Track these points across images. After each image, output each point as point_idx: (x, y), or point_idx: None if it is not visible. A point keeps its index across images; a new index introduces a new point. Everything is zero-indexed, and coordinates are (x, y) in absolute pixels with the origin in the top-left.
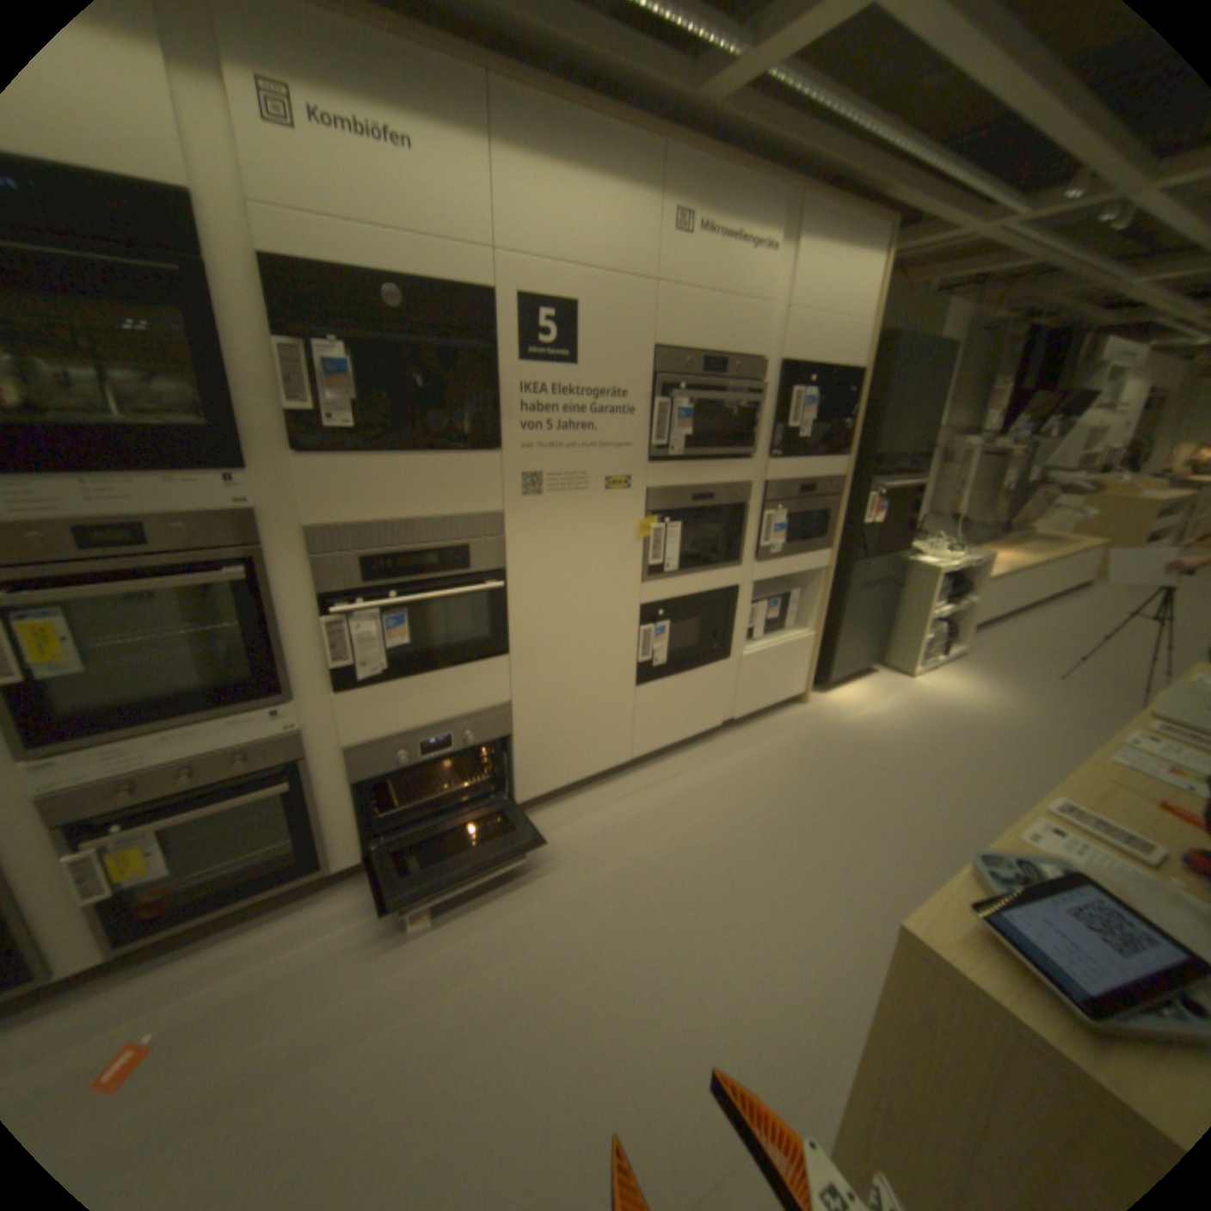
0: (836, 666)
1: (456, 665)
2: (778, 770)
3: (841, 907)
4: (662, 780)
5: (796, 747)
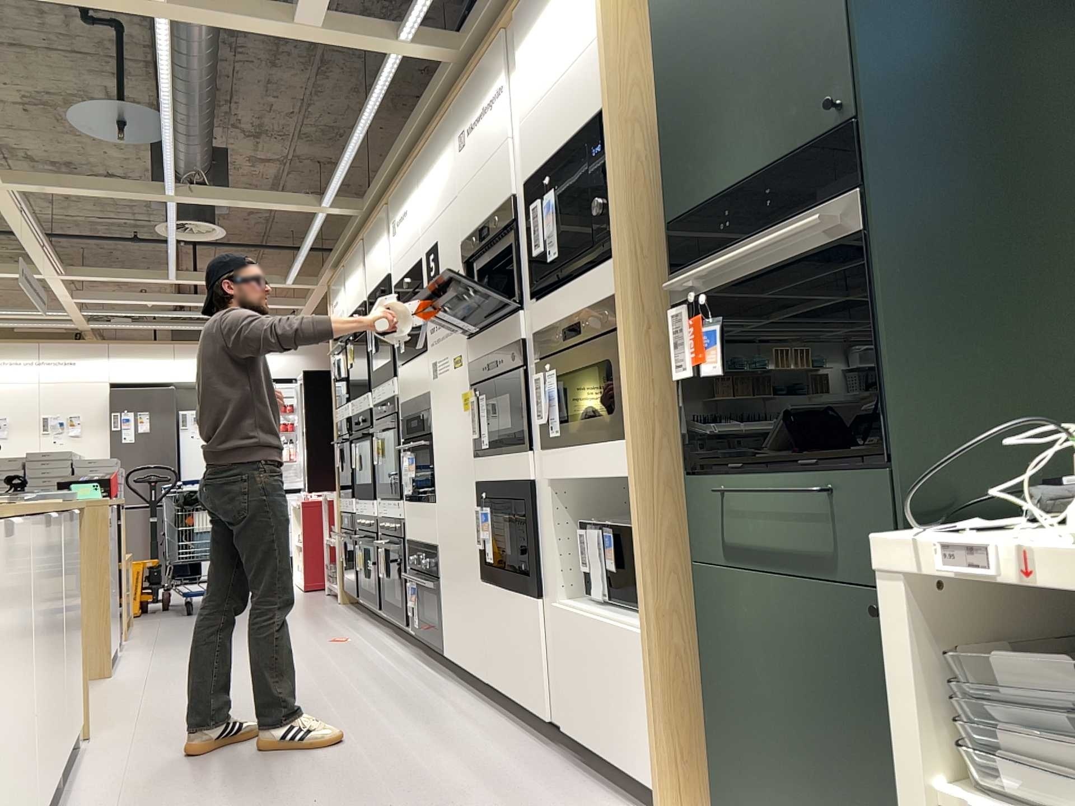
0: (729, 788)
1: (424, 502)
2: (460, 783)
3: (224, 782)
4: (475, 721)
5: (513, 804)
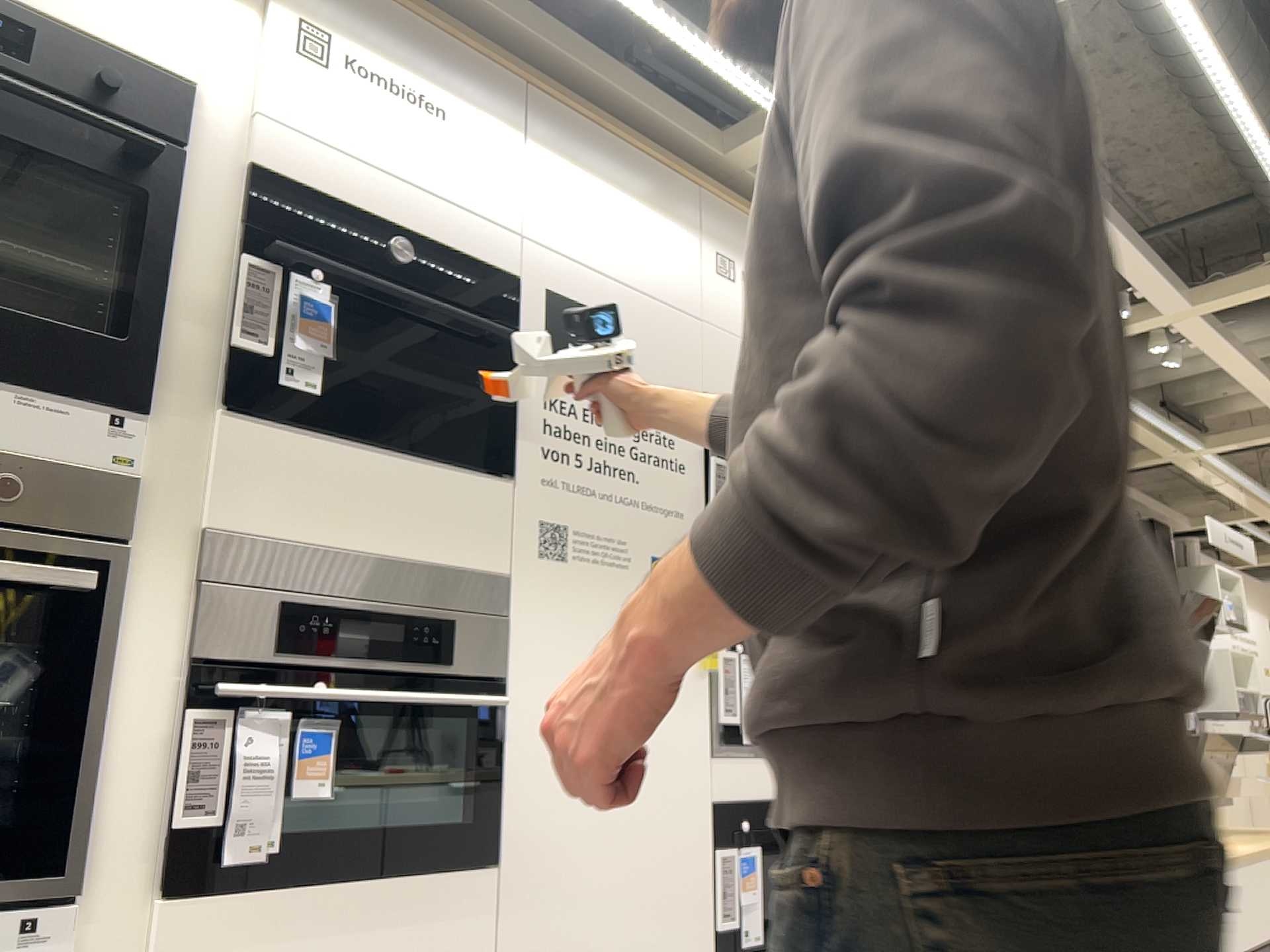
0: None
1: (408, 873)
2: None
3: None
4: None
5: None
